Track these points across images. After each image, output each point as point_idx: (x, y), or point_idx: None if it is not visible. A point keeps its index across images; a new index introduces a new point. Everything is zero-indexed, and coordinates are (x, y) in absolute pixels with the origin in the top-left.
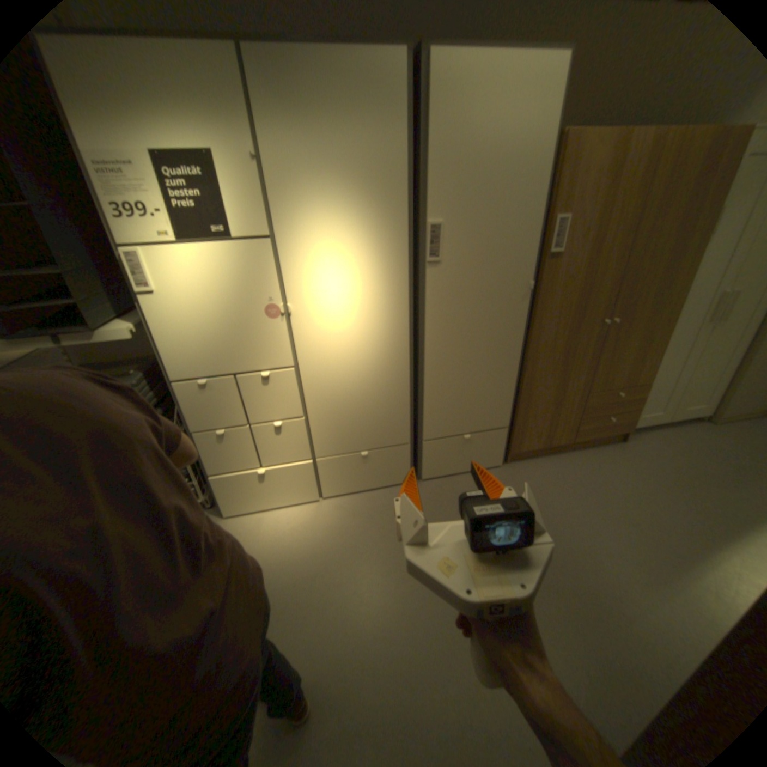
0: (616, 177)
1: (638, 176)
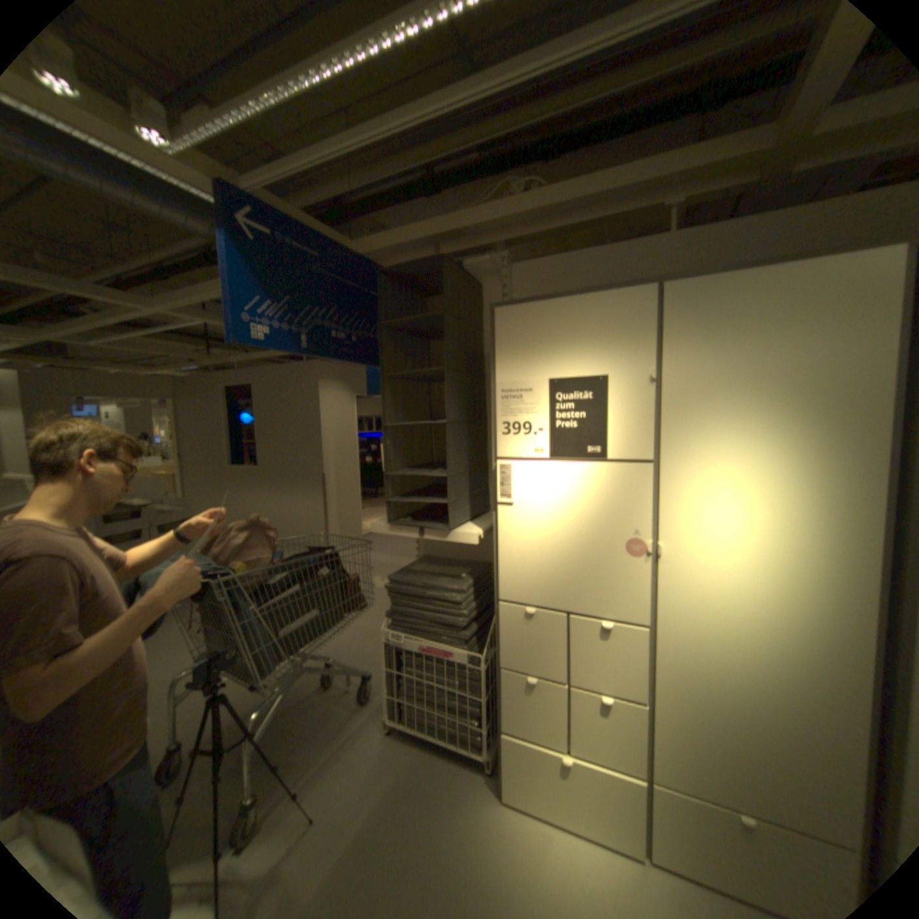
0: None
1: None
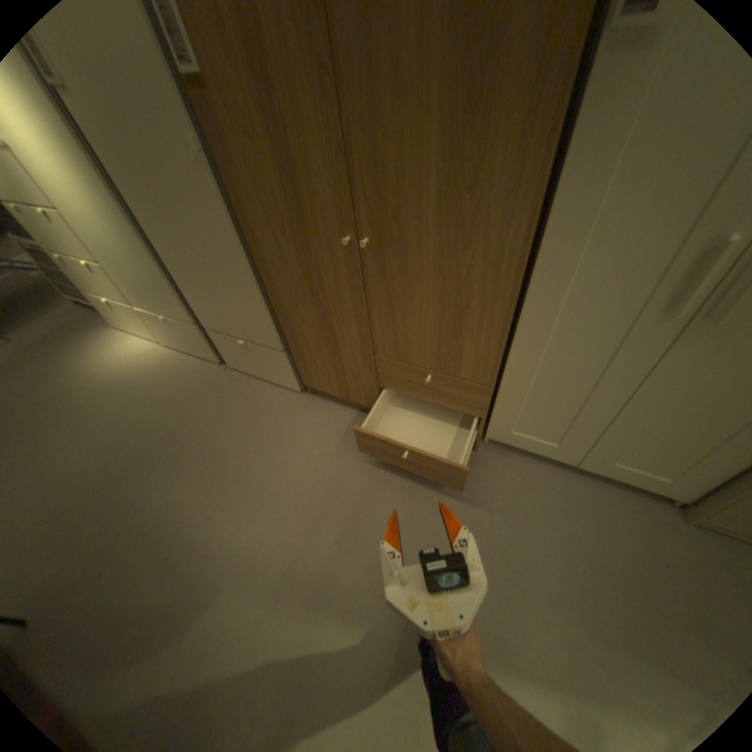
0: None
1: None
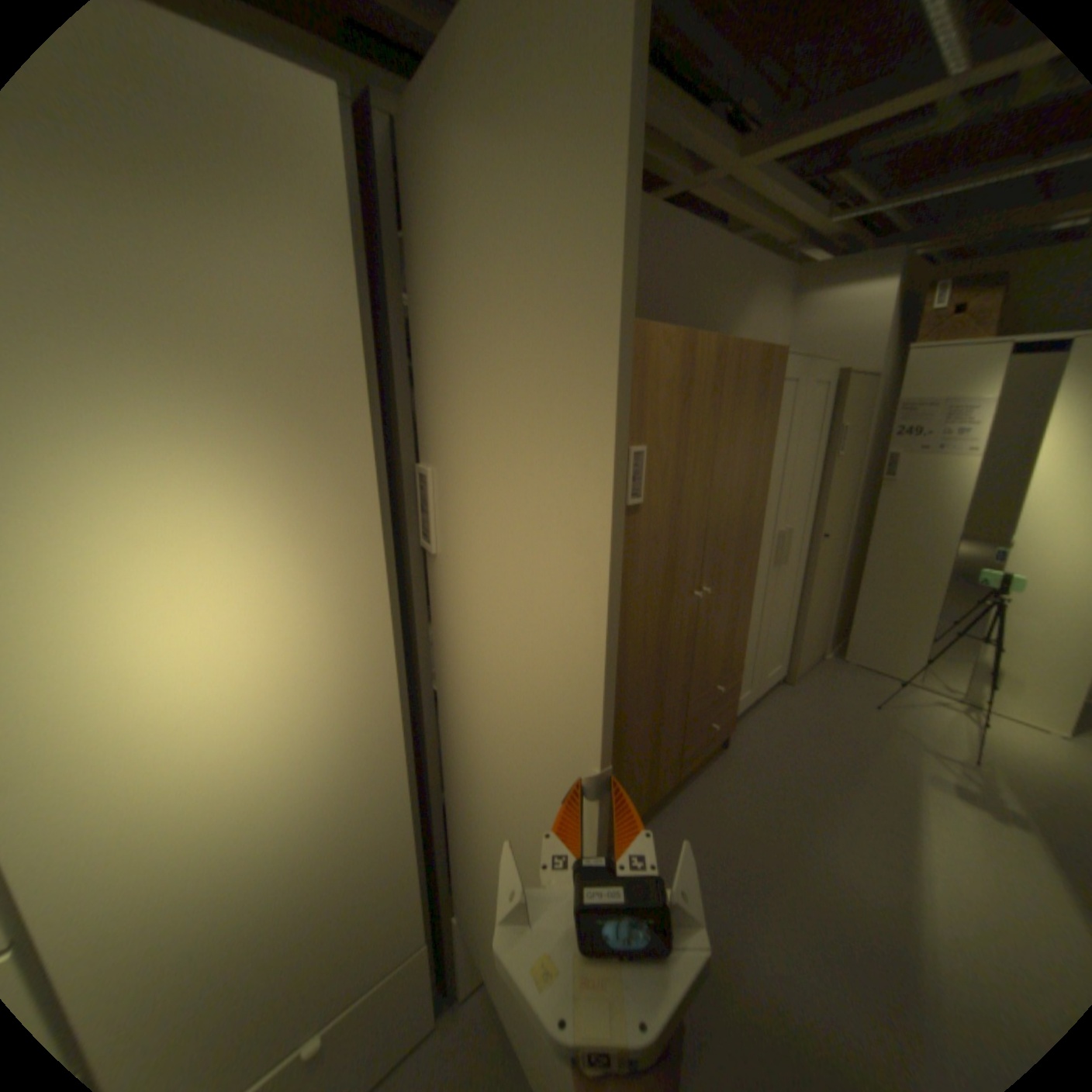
0: (688, 395)
1: (708, 395)
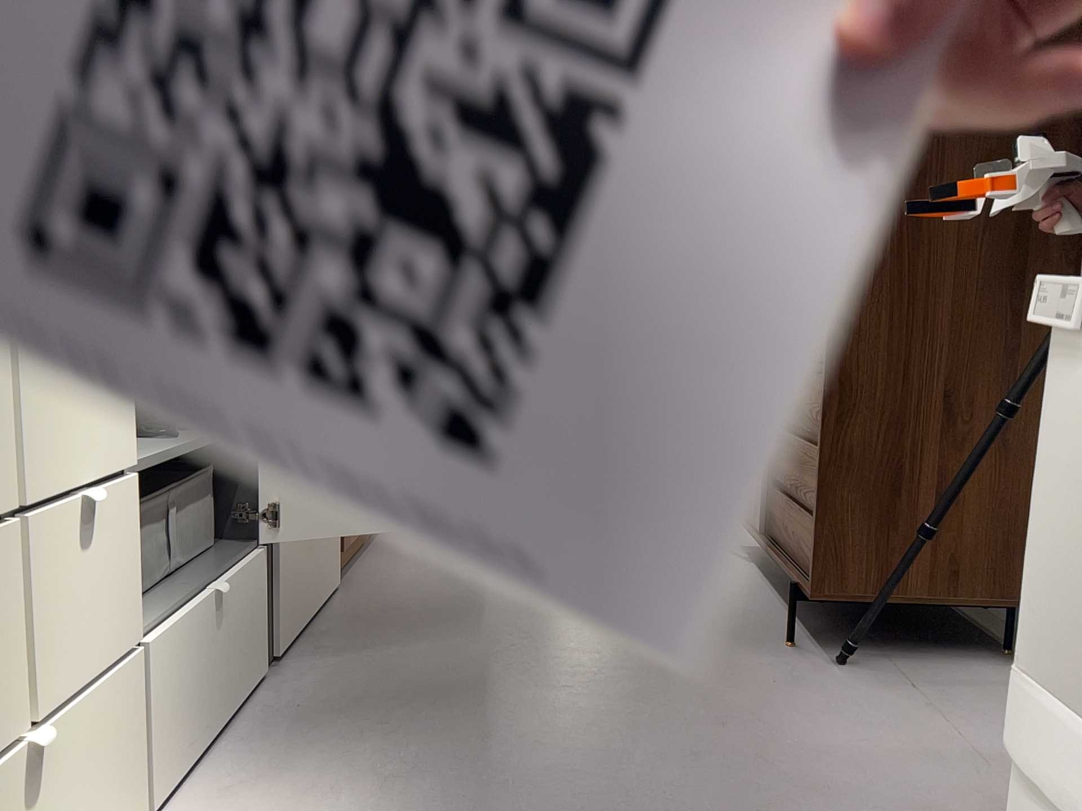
0: None
1: None
